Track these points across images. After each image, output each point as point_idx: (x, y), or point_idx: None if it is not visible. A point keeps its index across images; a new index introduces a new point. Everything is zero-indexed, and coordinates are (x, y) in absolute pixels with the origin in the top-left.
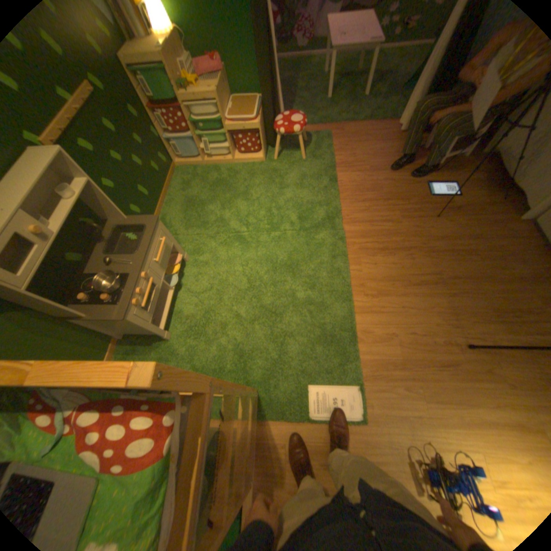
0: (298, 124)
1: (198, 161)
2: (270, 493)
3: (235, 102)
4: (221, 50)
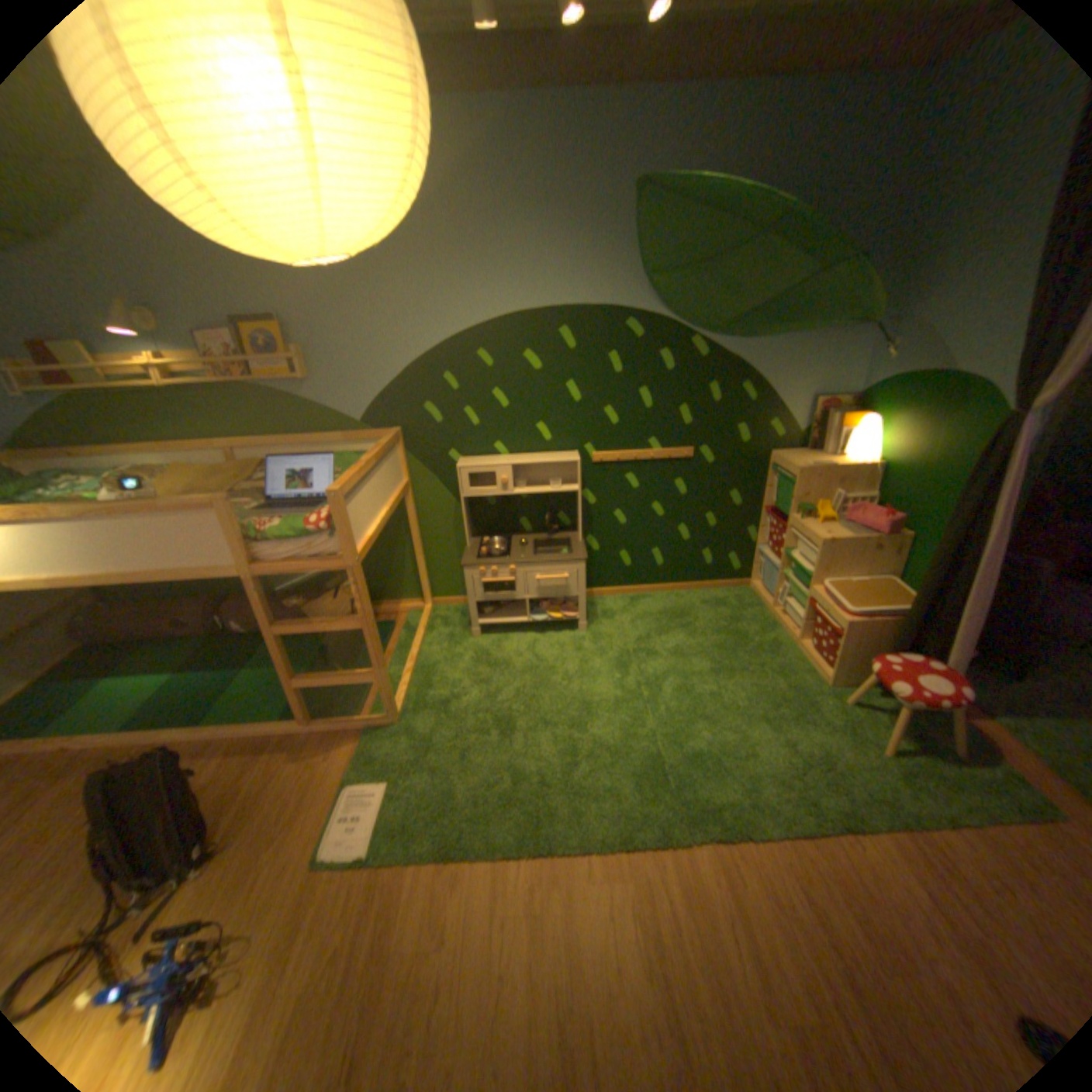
0: (921, 693)
1: (769, 605)
2: (284, 755)
3: (876, 585)
4: (923, 519)
